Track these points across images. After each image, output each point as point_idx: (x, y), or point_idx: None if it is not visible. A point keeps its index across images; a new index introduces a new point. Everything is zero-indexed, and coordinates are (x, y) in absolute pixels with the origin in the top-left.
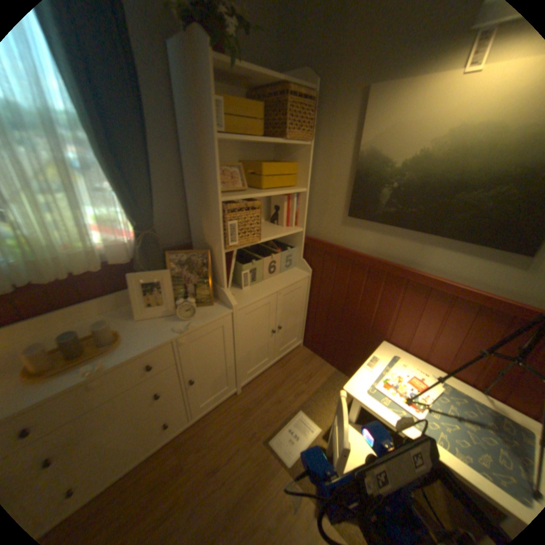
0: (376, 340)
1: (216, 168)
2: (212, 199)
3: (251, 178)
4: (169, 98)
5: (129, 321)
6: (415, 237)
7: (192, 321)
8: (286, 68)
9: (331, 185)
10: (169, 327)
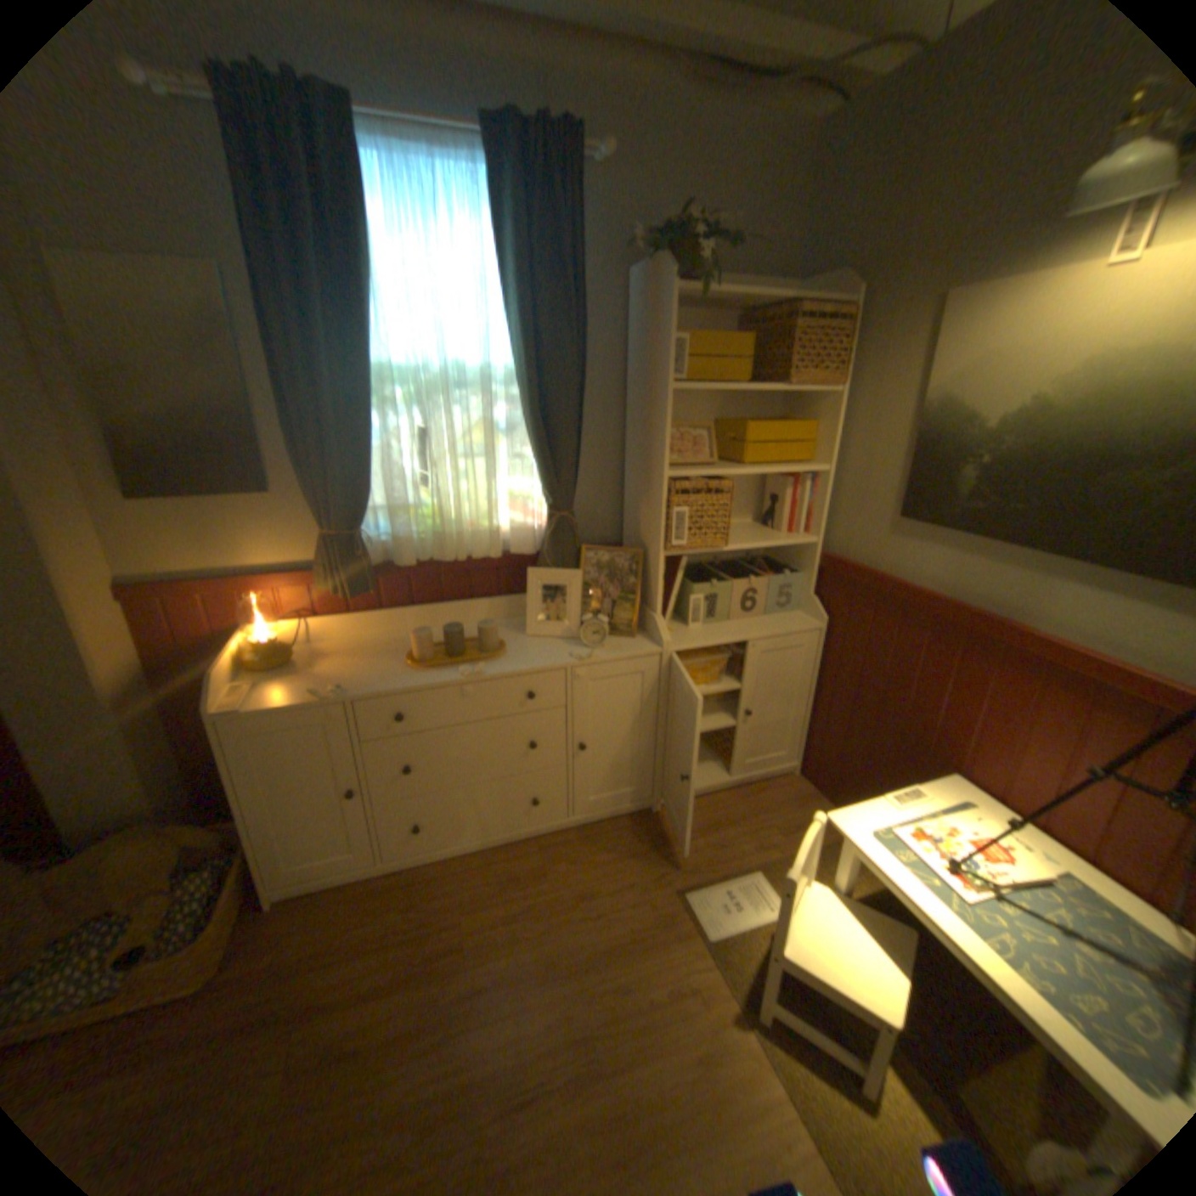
0: (941, 773)
1: (664, 429)
2: (654, 474)
3: (728, 446)
4: (619, 338)
5: (517, 635)
6: (1024, 559)
7: (597, 650)
8: (814, 269)
9: (875, 459)
10: (564, 651)
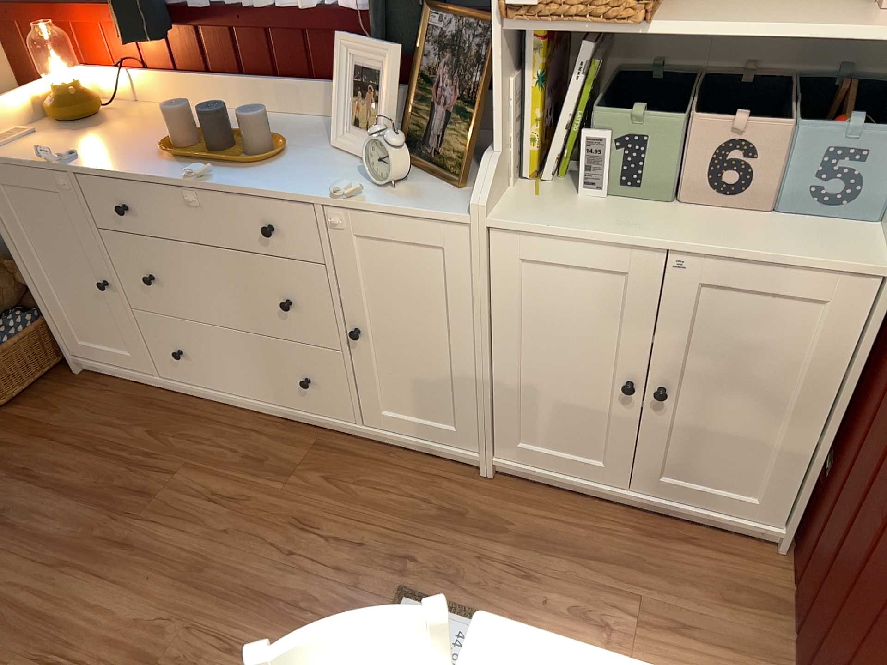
0: None
1: None
2: None
3: None
4: None
5: (330, 147)
6: None
7: (380, 193)
8: None
9: None
10: (345, 183)
